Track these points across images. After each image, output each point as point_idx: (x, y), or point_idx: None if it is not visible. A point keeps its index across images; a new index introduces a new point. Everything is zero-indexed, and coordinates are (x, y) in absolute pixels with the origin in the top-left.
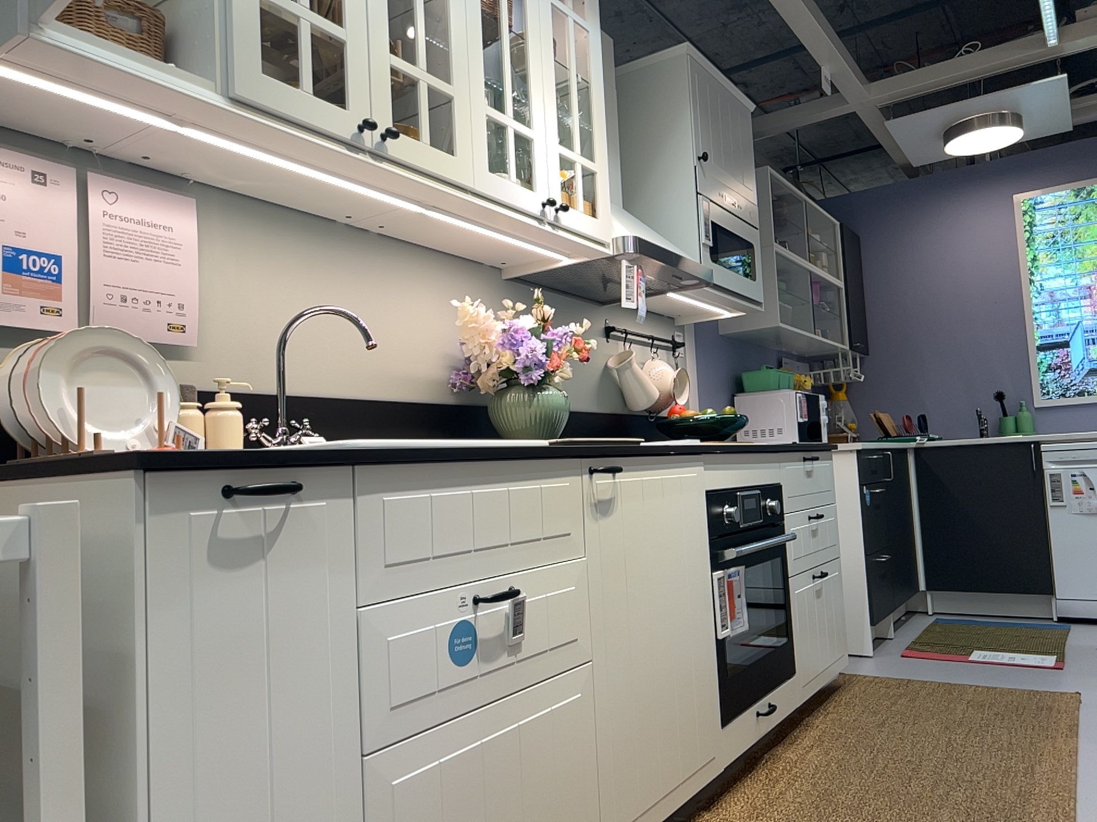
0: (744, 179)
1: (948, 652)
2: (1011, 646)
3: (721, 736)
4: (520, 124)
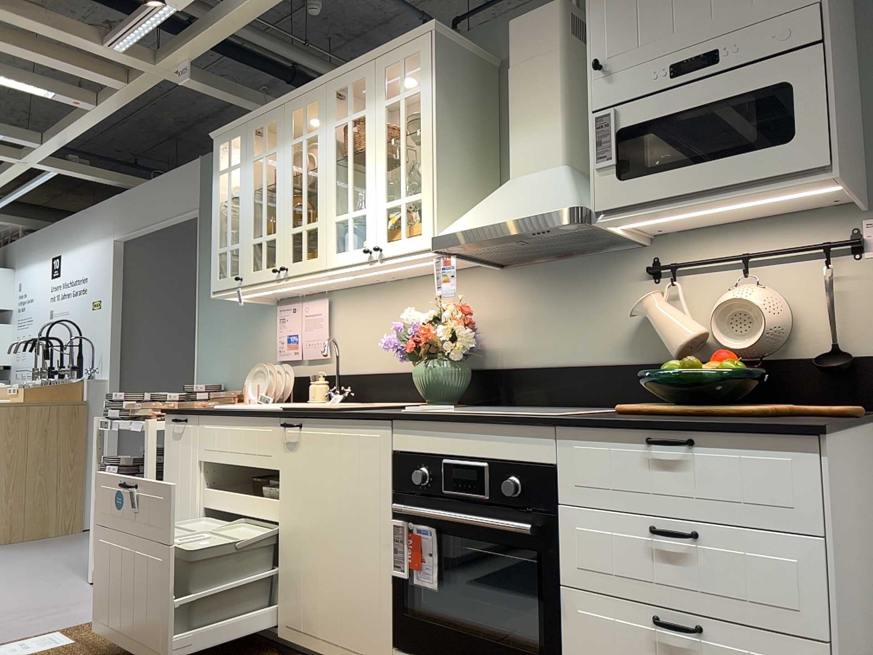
0: None
1: None
2: None
3: None
4: (356, 211)
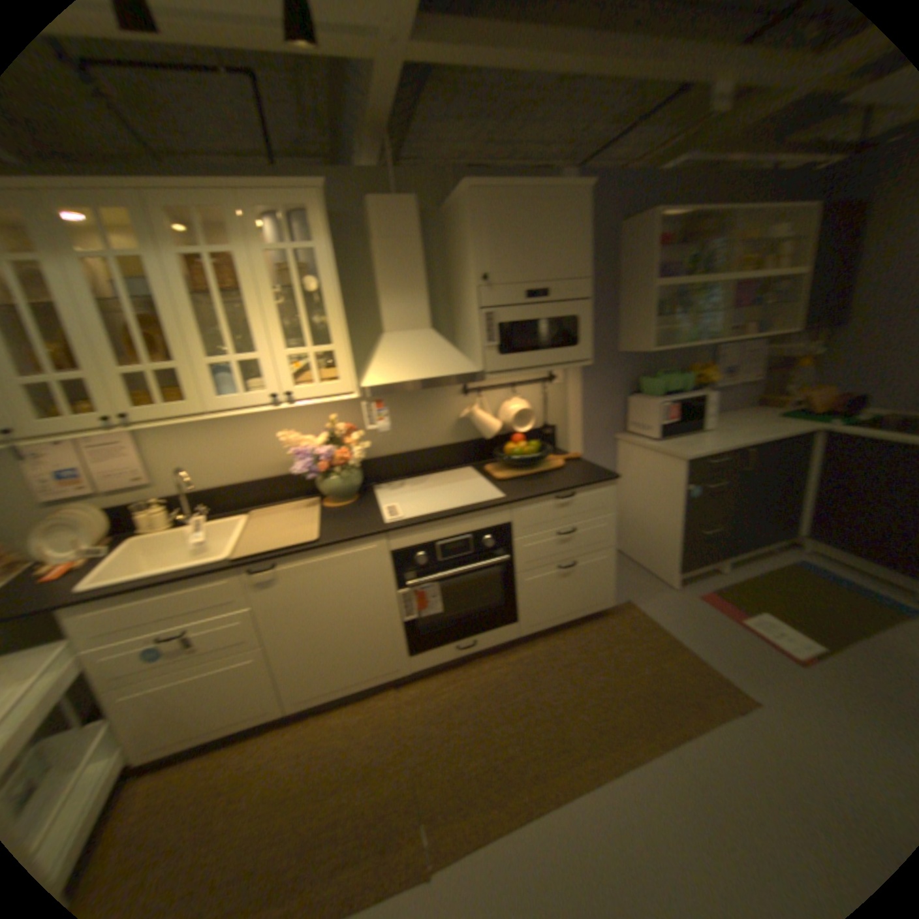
0: (566, 262)
1: (740, 610)
2: (808, 622)
3: (412, 660)
4: (247, 355)
